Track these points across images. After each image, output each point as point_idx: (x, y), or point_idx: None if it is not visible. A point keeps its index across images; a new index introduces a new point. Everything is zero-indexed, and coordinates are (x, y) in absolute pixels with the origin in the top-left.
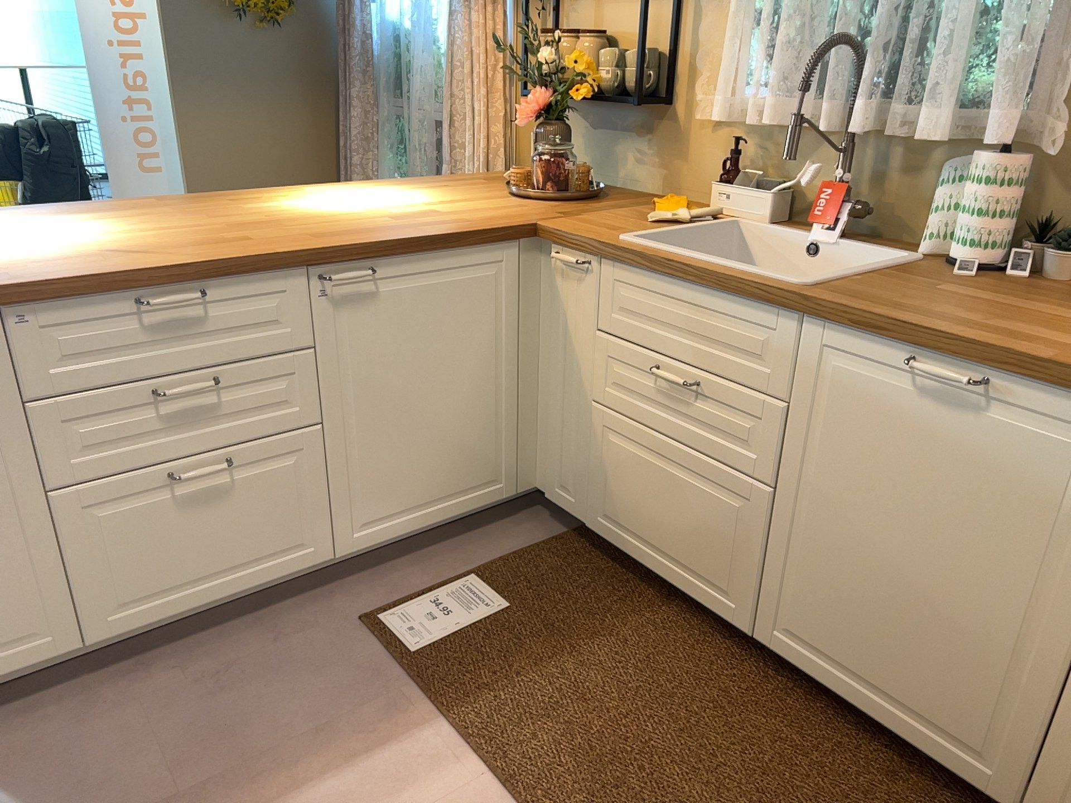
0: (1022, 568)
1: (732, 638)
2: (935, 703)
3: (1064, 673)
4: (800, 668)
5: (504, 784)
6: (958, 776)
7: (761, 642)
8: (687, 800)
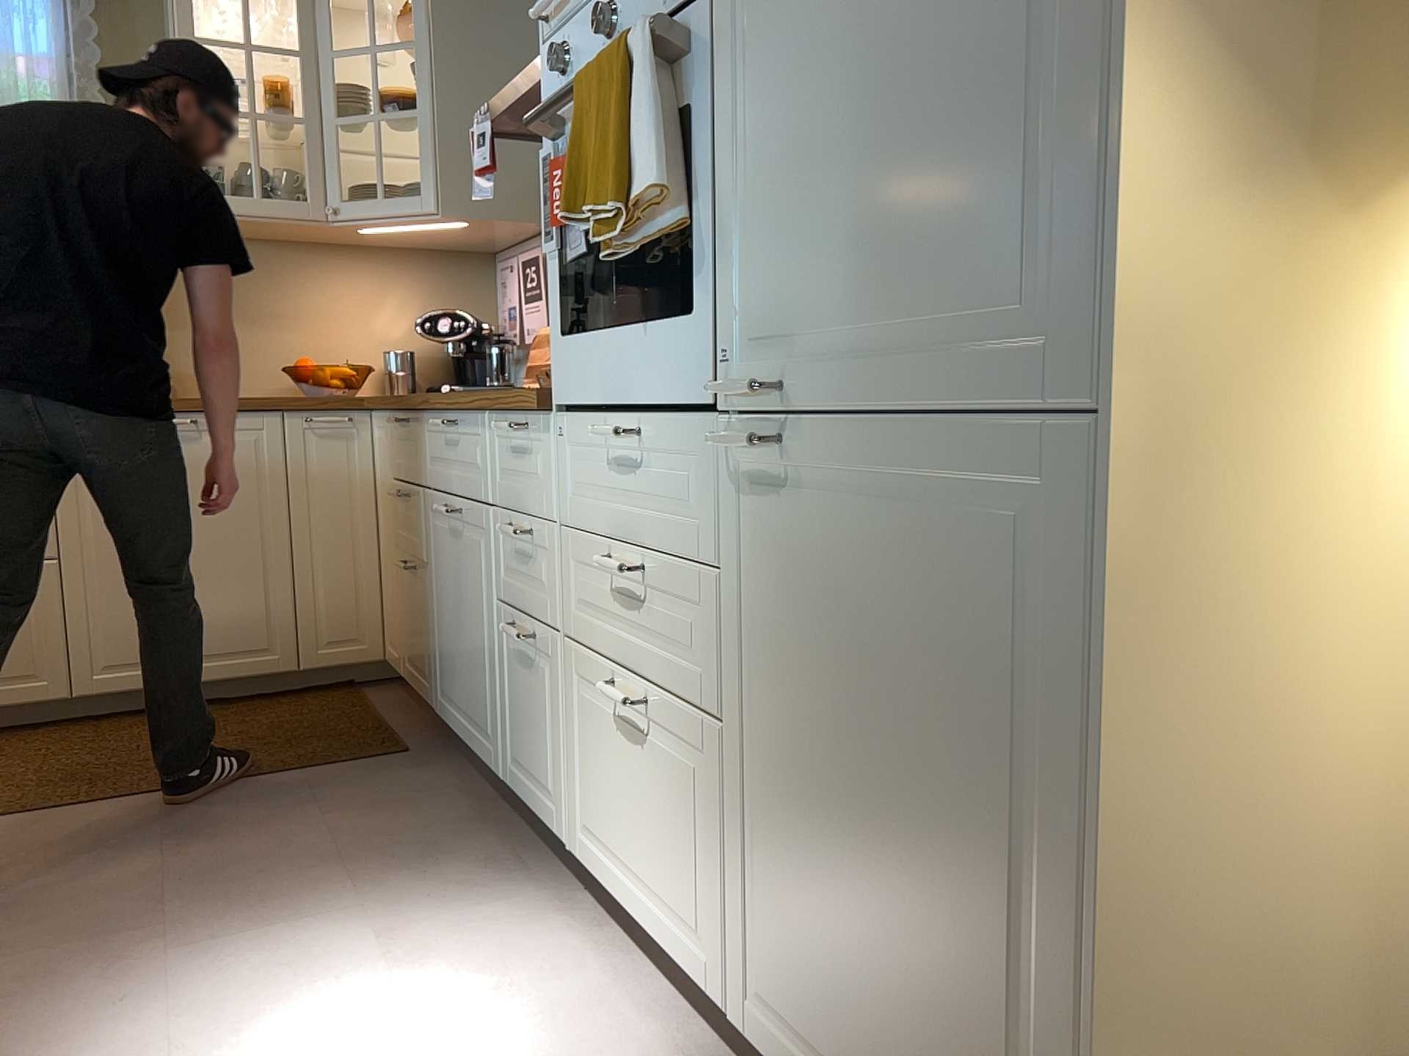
0: (250, 519)
1: (39, 729)
2: (231, 637)
3: (290, 565)
4: (125, 691)
5: (20, 815)
6: (260, 674)
7: (82, 697)
8: (144, 761)
